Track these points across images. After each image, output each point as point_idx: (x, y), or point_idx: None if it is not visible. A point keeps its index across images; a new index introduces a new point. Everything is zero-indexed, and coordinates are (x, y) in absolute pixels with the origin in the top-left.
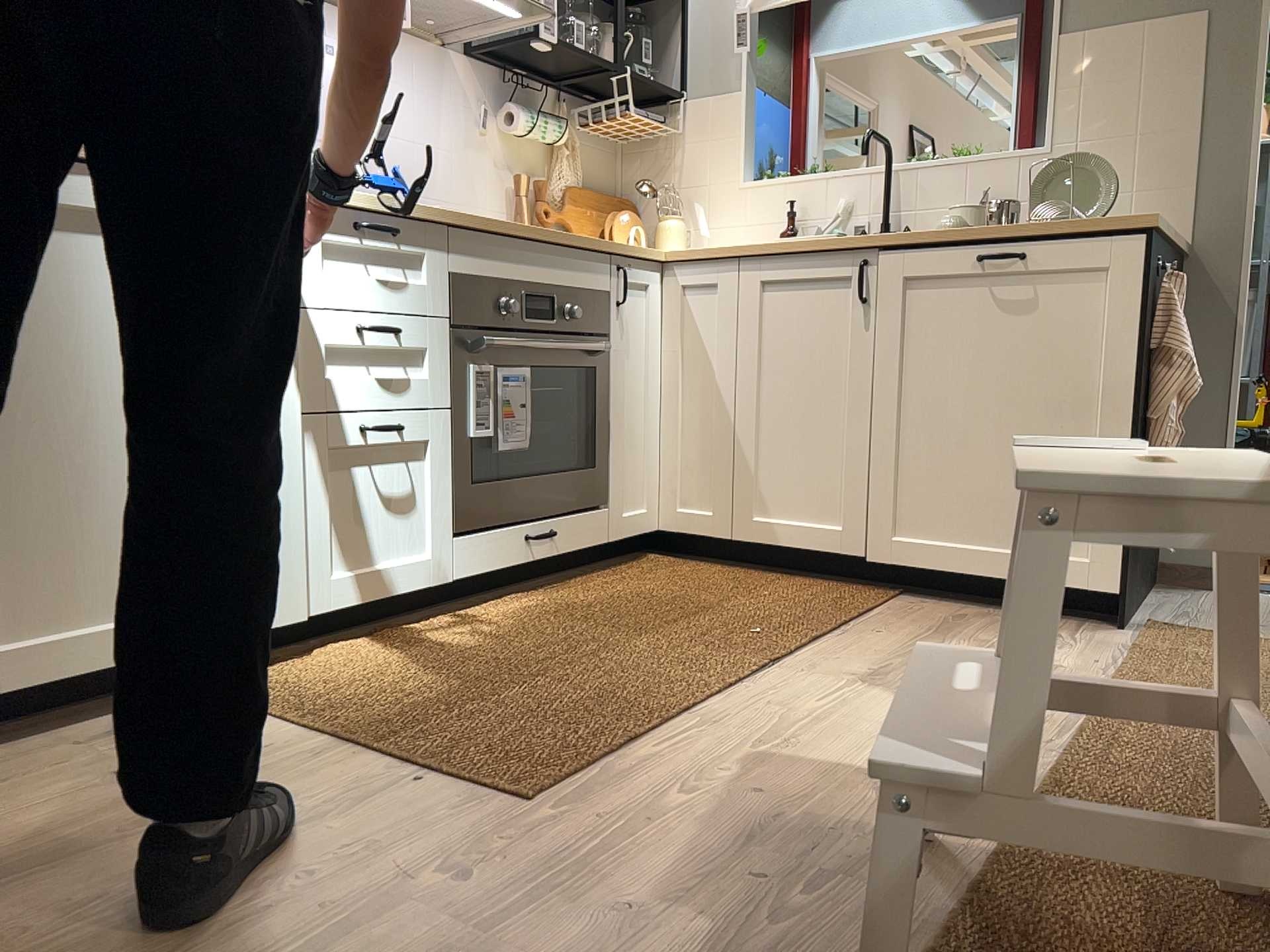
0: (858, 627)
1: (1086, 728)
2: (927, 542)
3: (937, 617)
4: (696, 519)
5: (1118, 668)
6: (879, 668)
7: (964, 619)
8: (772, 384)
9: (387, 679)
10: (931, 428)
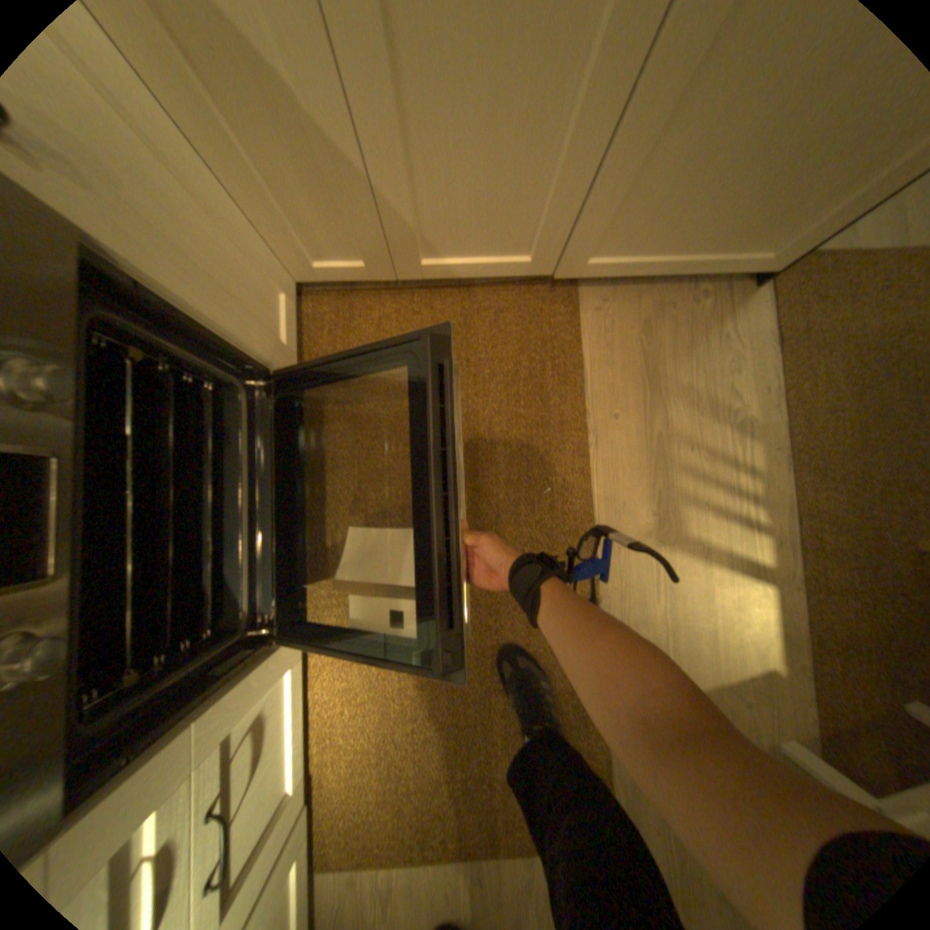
0: (605, 431)
1: (808, 546)
2: (621, 259)
3: (635, 347)
4: (339, 270)
5: (787, 401)
6: (657, 509)
7: (655, 337)
8: (418, 106)
9: (408, 777)
10: (687, 159)
